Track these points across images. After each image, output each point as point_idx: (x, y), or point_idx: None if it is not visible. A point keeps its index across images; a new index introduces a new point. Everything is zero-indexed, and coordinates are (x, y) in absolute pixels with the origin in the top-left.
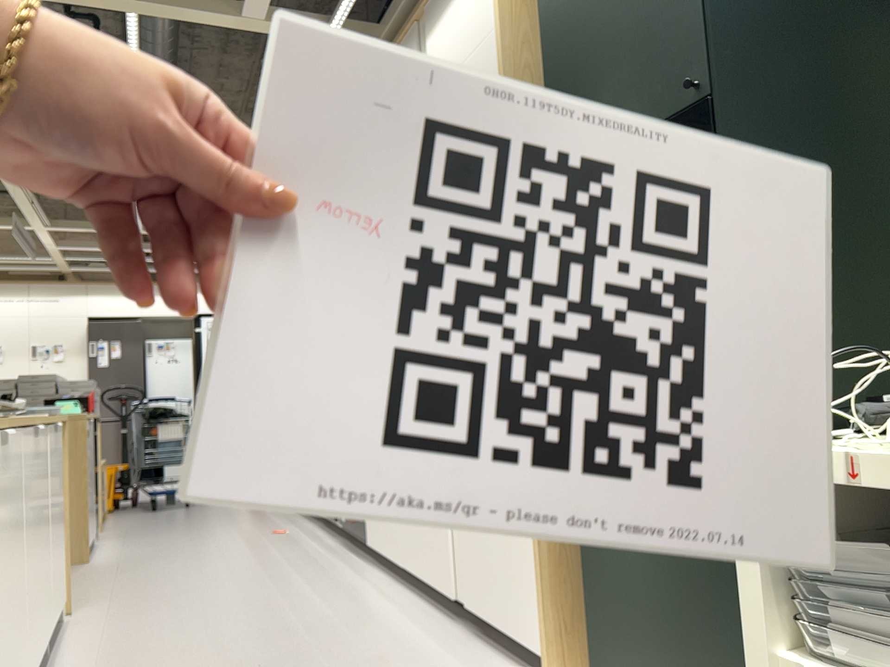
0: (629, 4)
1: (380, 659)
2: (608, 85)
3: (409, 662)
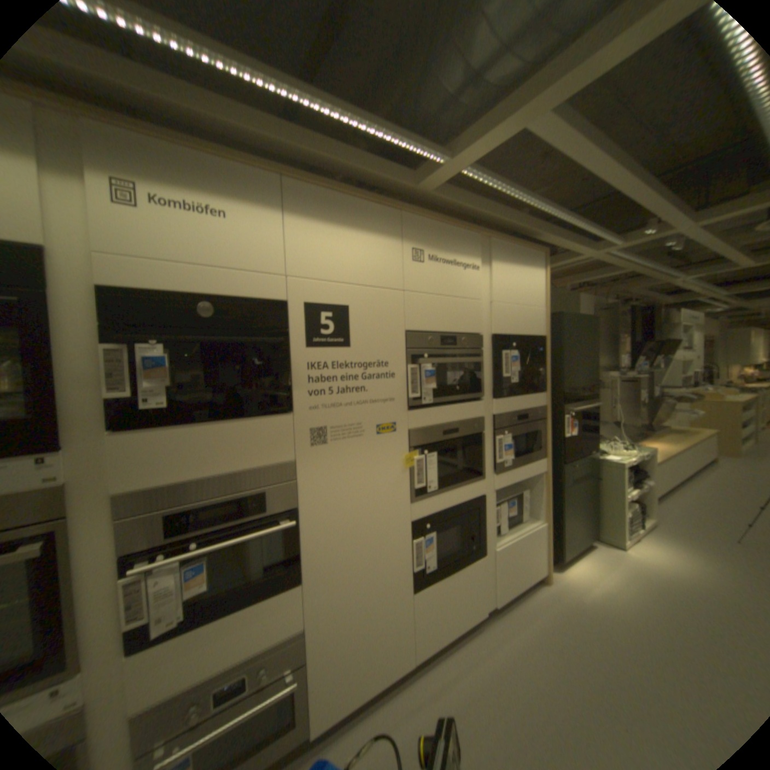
0: (585, 348)
1: (554, 659)
2: (579, 366)
3: (548, 643)
